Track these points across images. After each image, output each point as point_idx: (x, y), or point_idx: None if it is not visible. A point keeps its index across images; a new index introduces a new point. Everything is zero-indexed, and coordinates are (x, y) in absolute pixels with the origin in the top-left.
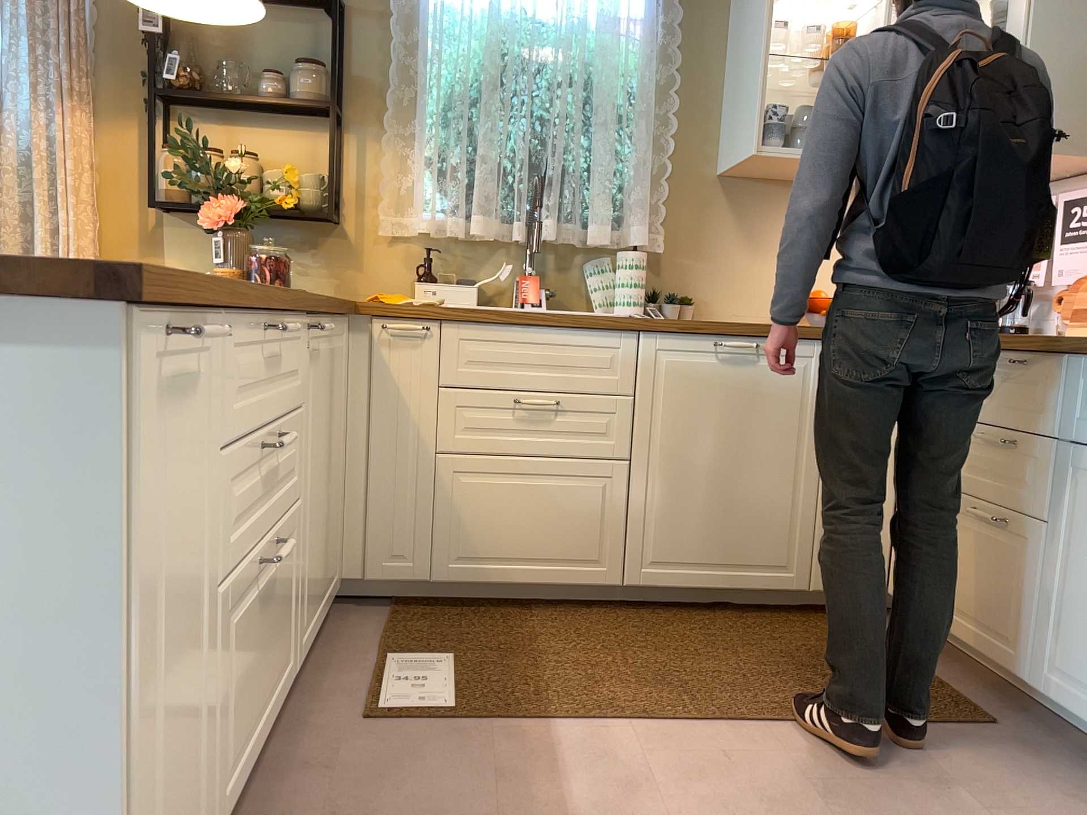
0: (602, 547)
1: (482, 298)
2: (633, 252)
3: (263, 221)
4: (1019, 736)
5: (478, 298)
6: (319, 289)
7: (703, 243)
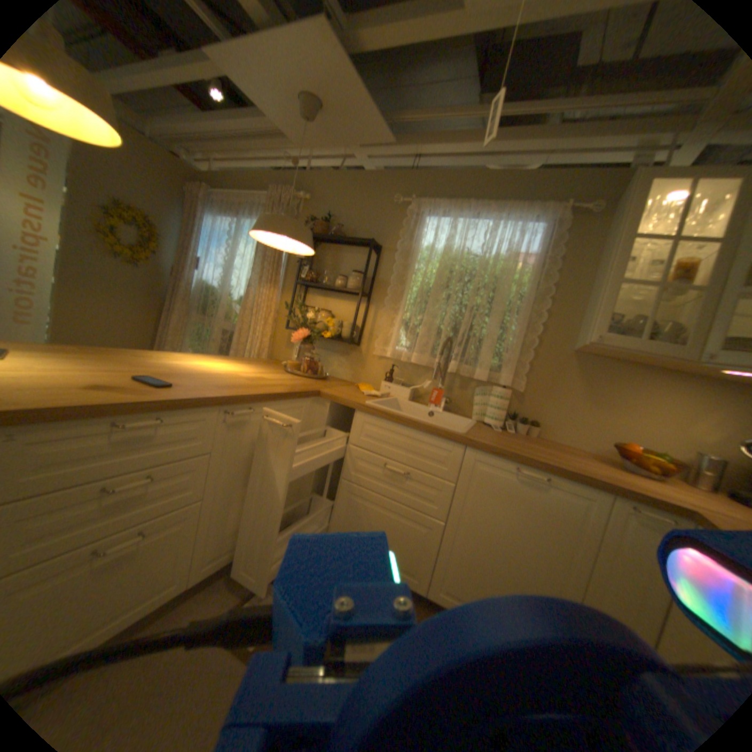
0: (418, 568)
1: (416, 396)
2: (500, 390)
3: (329, 340)
4: None
5: (412, 395)
6: (344, 375)
7: (554, 392)
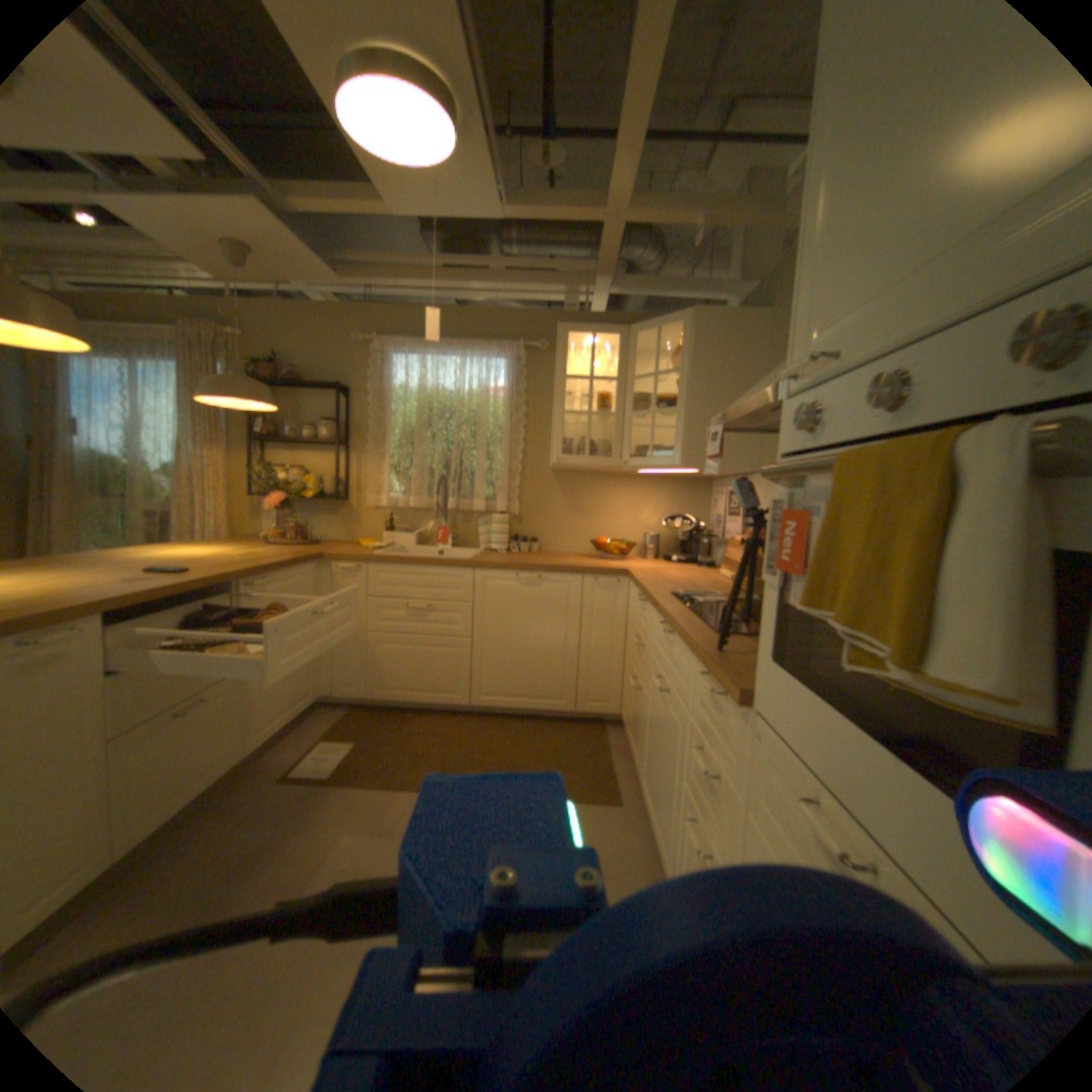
0: (456, 684)
1: (421, 539)
2: (497, 516)
3: (307, 500)
4: (628, 814)
5: (417, 540)
6: (336, 535)
7: (542, 509)
